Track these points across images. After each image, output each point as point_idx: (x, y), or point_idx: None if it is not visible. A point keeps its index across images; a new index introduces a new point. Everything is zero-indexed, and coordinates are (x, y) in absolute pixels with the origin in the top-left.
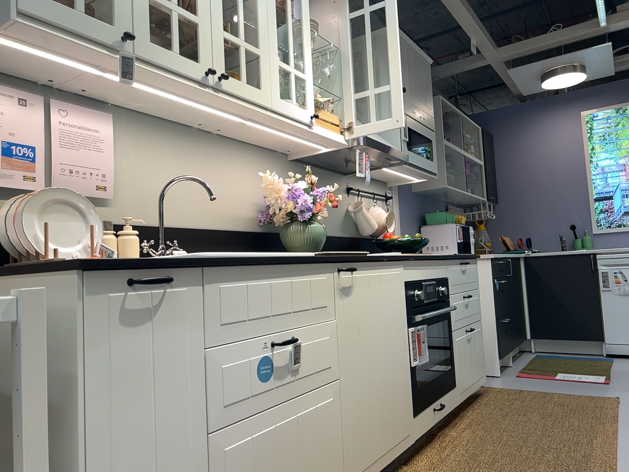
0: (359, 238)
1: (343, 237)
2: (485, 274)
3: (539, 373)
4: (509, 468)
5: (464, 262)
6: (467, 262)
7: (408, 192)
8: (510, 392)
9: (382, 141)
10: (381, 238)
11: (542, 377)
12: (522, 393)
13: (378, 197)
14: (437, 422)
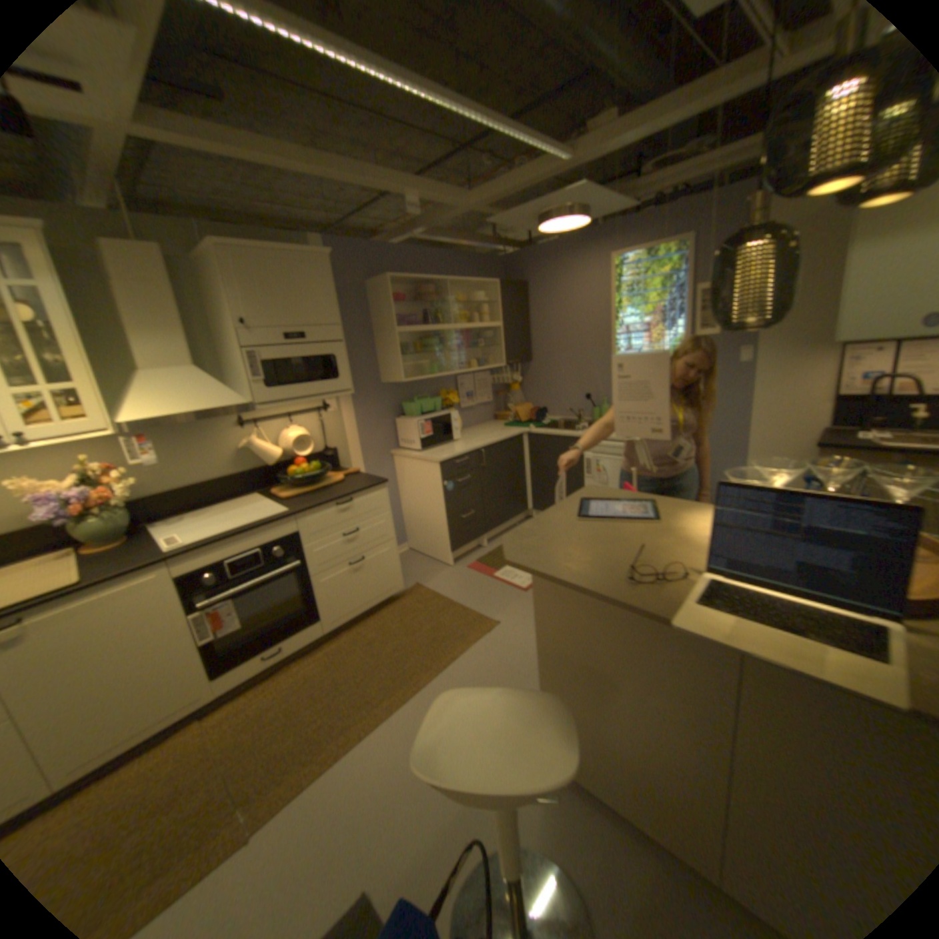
0: (268, 468)
1: (234, 476)
2: (437, 478)
3: (491, 566)
4: (267, 740)
5: (343, 503)
6: (354, 499)
7: (371, 388)
8: (424, 602)
9: (194, 405)
10: (287, 469)
11: (486, 574)
12: (431, 605)
13: (304, 414)
14: (272, 667)
